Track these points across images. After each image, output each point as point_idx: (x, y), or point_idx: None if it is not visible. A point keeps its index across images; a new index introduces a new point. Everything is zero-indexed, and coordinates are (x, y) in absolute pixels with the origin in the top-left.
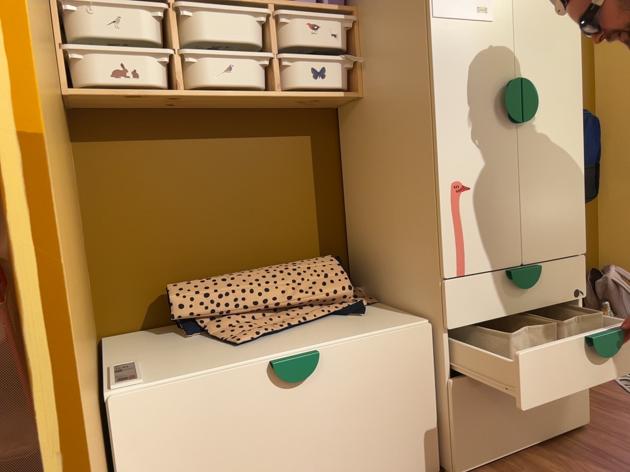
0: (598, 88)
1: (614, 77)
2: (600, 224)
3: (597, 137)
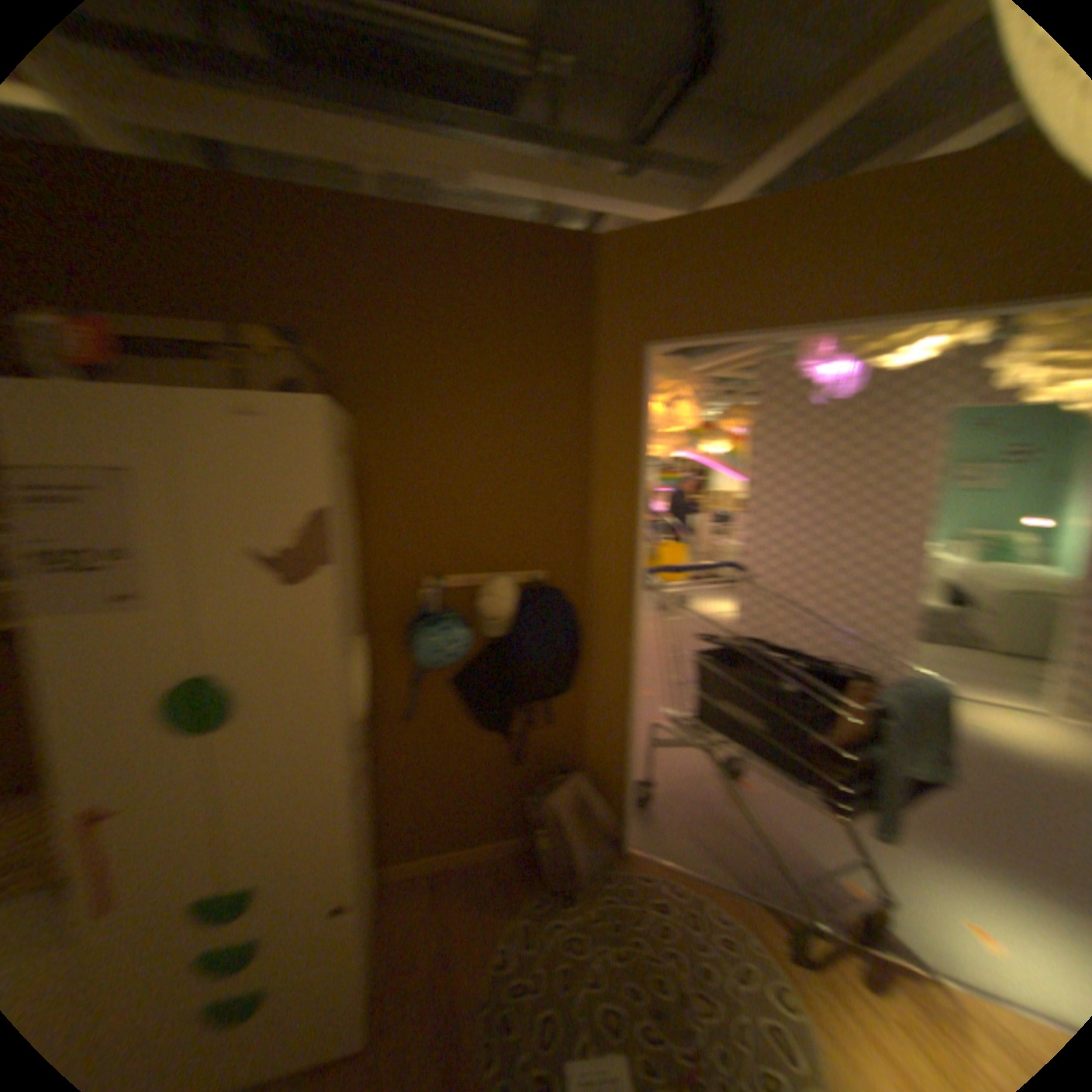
0: (588, 561)
1: (605, 550)
2: (583, 718)
3: (564, 627)
